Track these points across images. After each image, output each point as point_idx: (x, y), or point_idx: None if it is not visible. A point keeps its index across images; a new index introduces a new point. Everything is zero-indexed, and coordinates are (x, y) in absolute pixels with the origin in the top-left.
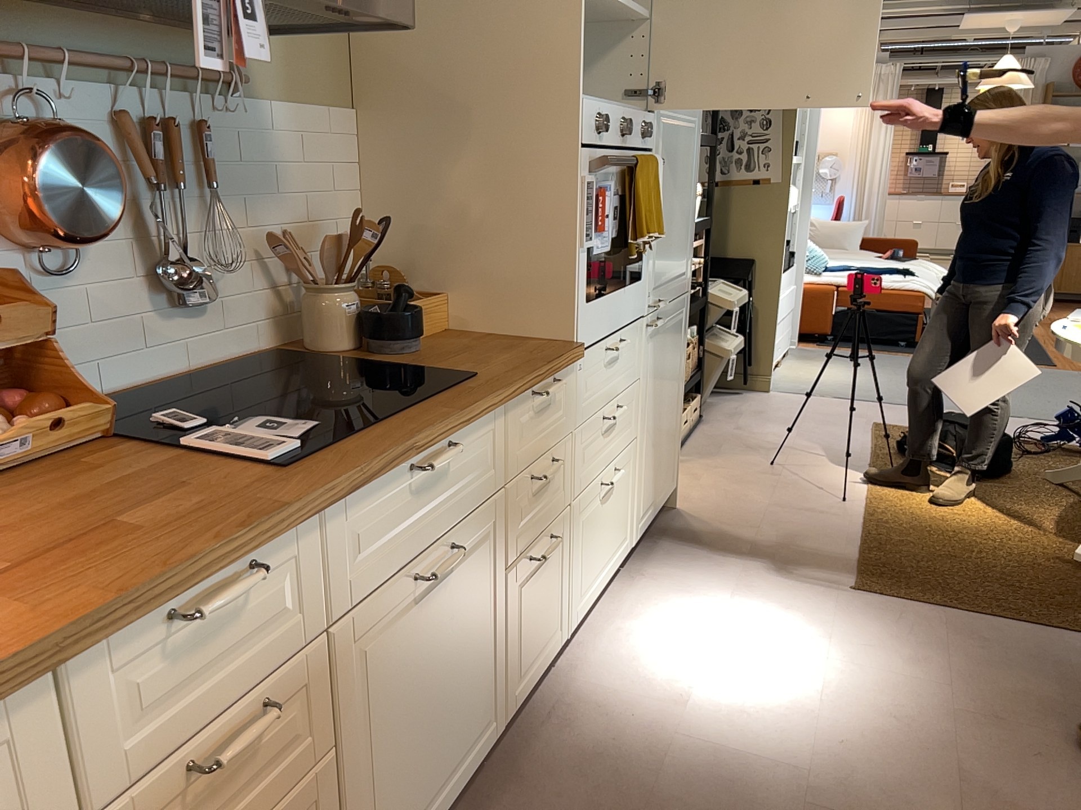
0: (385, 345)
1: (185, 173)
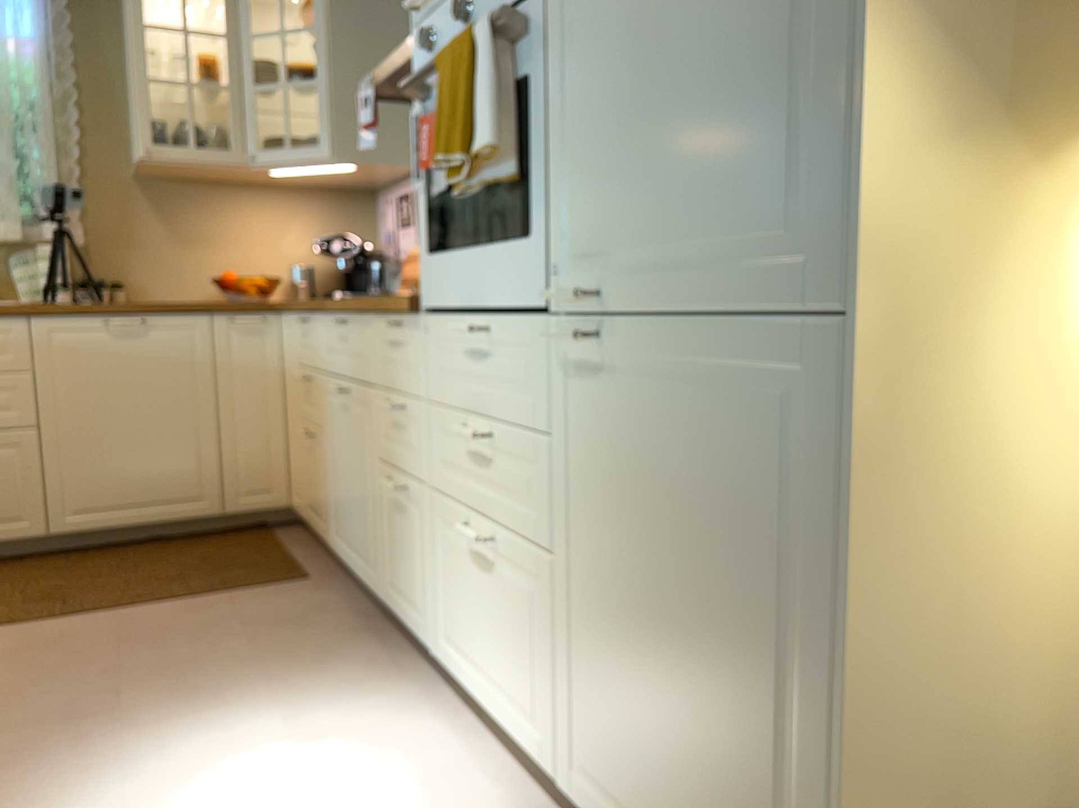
0: None
1: None
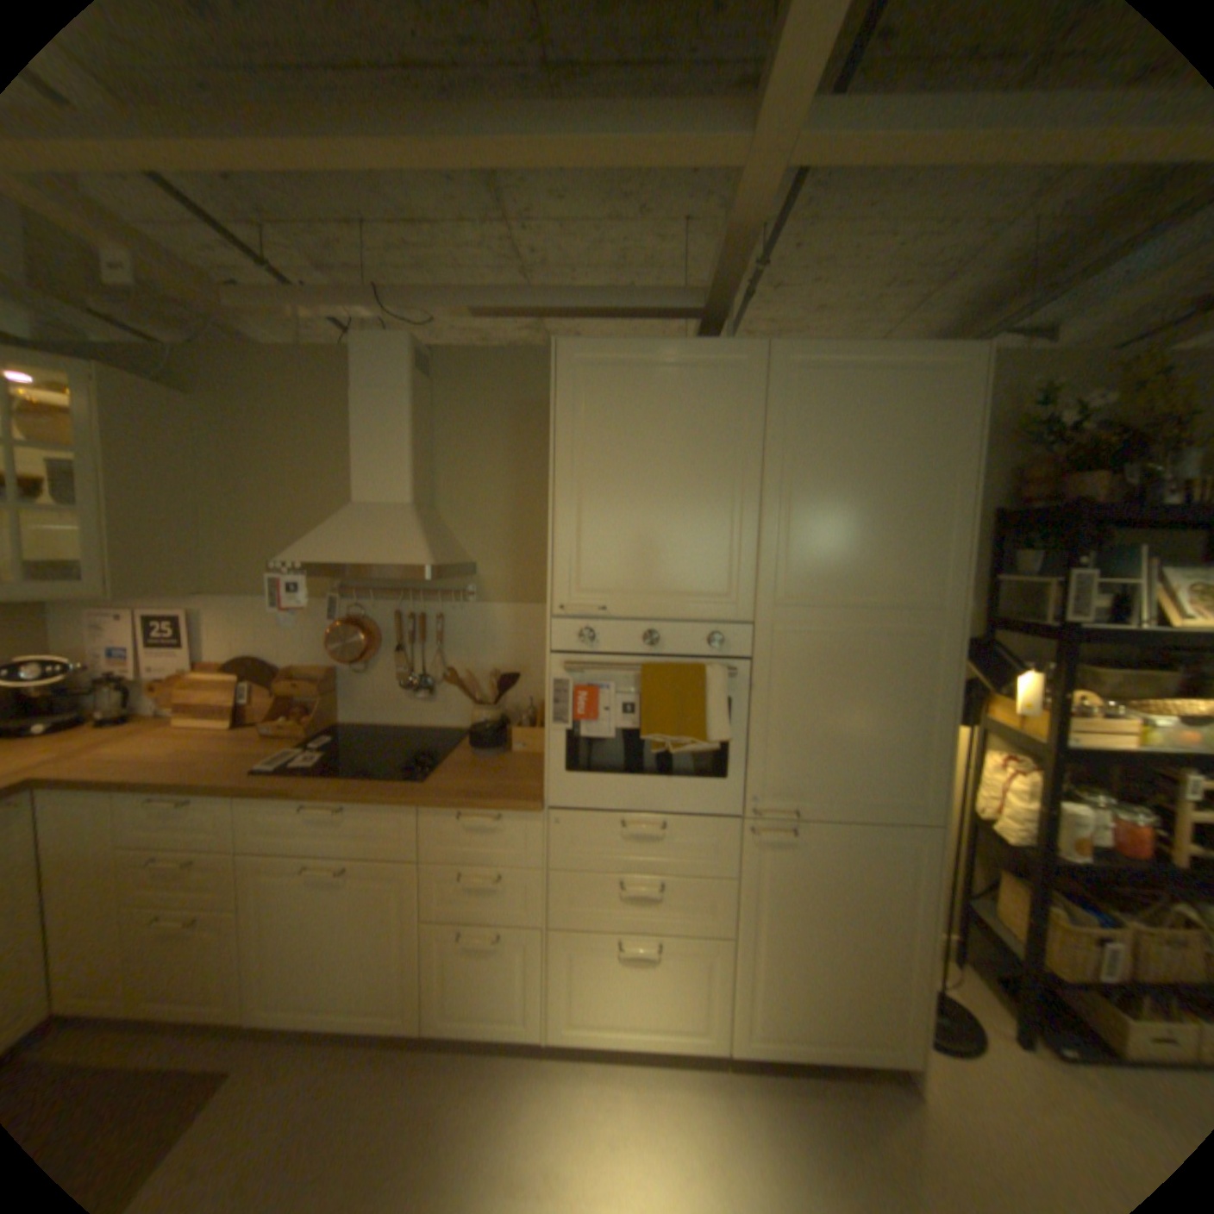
0: (471, 747)
1: (428, 636)
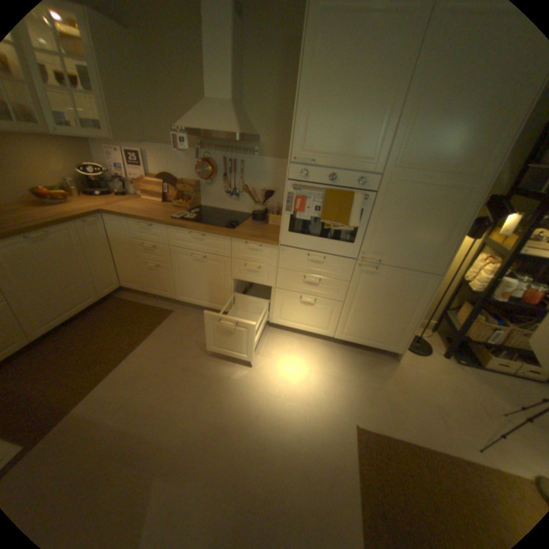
0: (252, 220)
1: (236, 171)
